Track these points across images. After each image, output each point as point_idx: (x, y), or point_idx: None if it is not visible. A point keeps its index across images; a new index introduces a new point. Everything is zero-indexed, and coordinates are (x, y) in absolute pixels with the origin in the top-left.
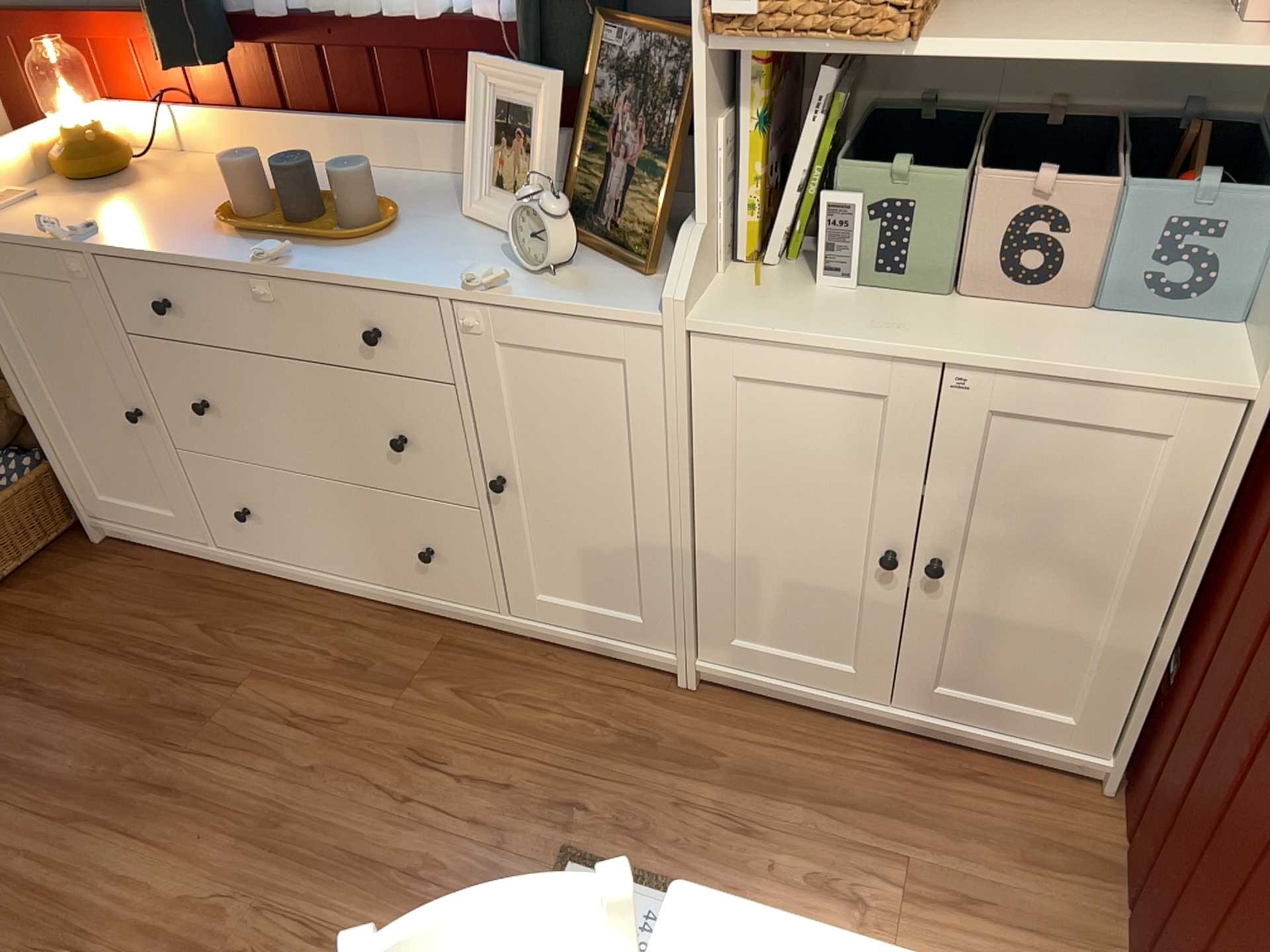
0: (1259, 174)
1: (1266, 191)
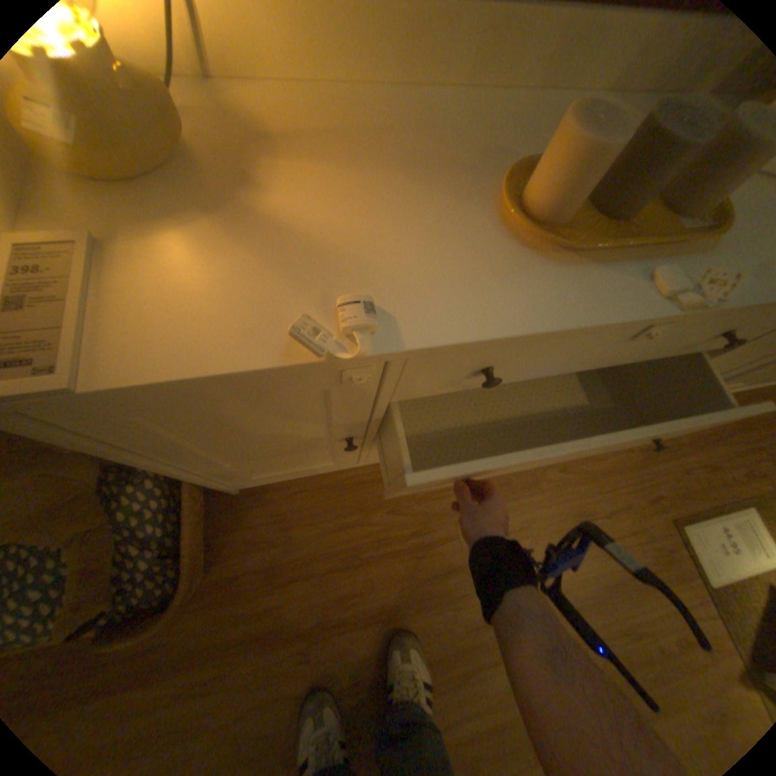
0: None
1: None
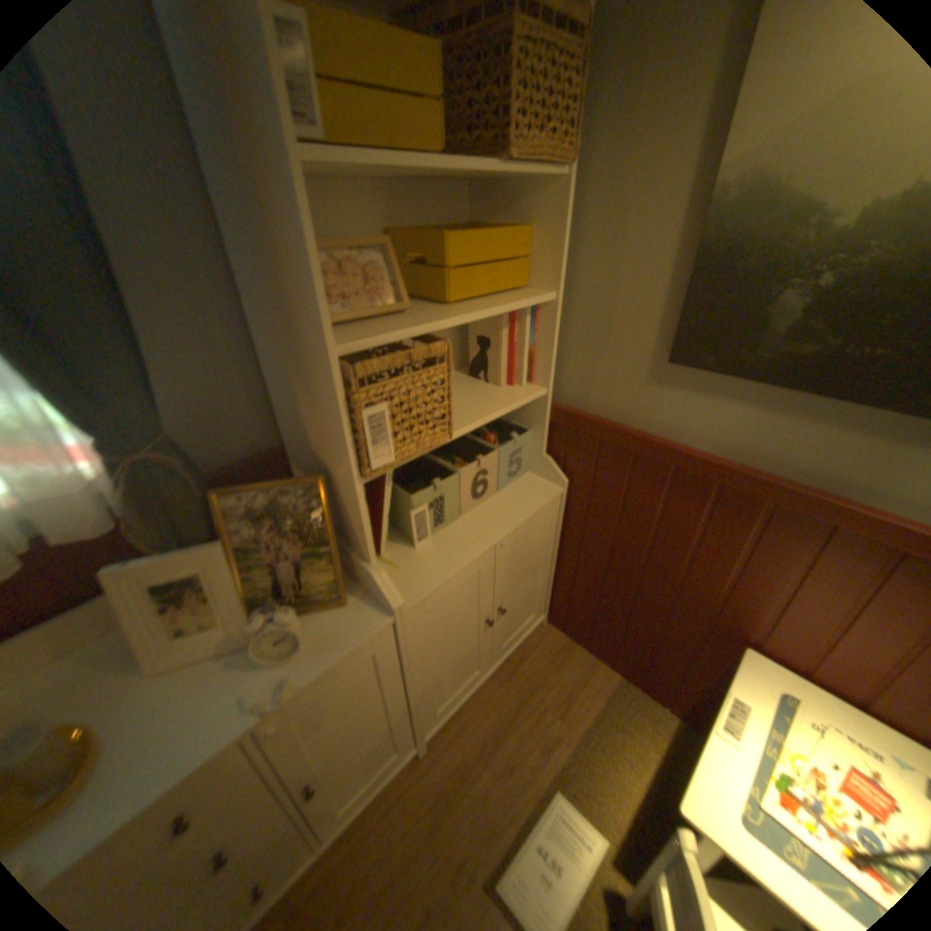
0: (507, 421)
1: (524, 427)
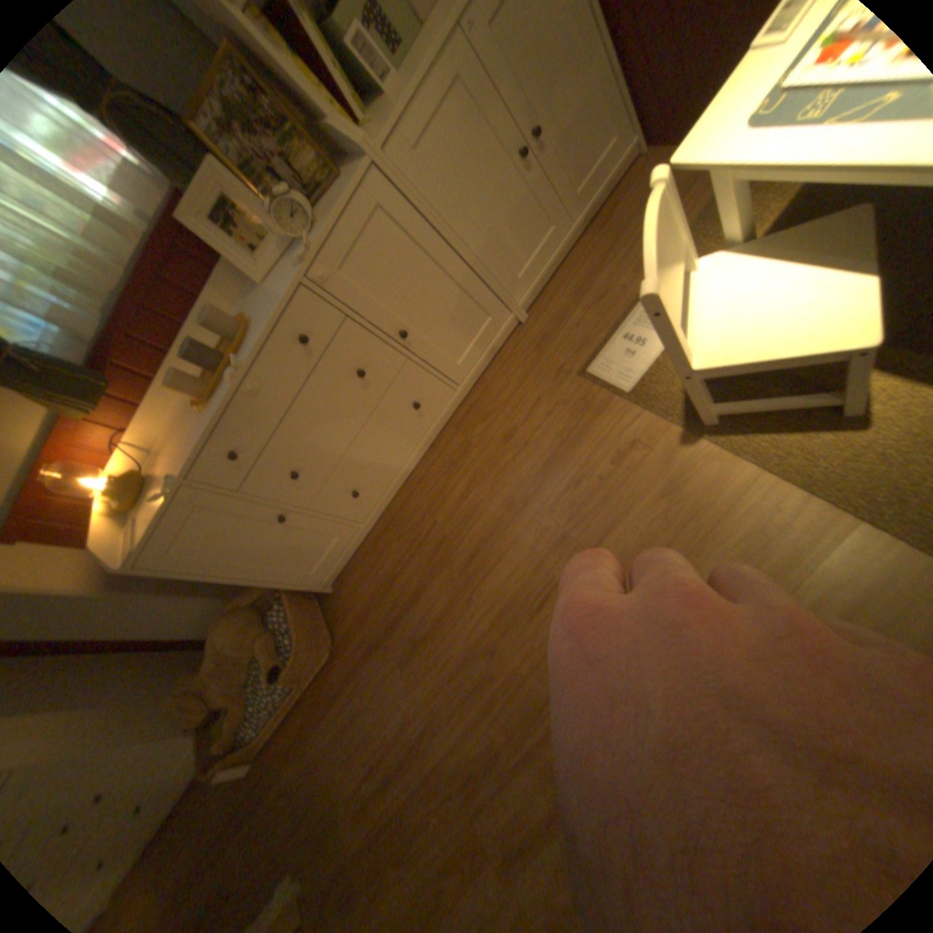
0: None
1: None
